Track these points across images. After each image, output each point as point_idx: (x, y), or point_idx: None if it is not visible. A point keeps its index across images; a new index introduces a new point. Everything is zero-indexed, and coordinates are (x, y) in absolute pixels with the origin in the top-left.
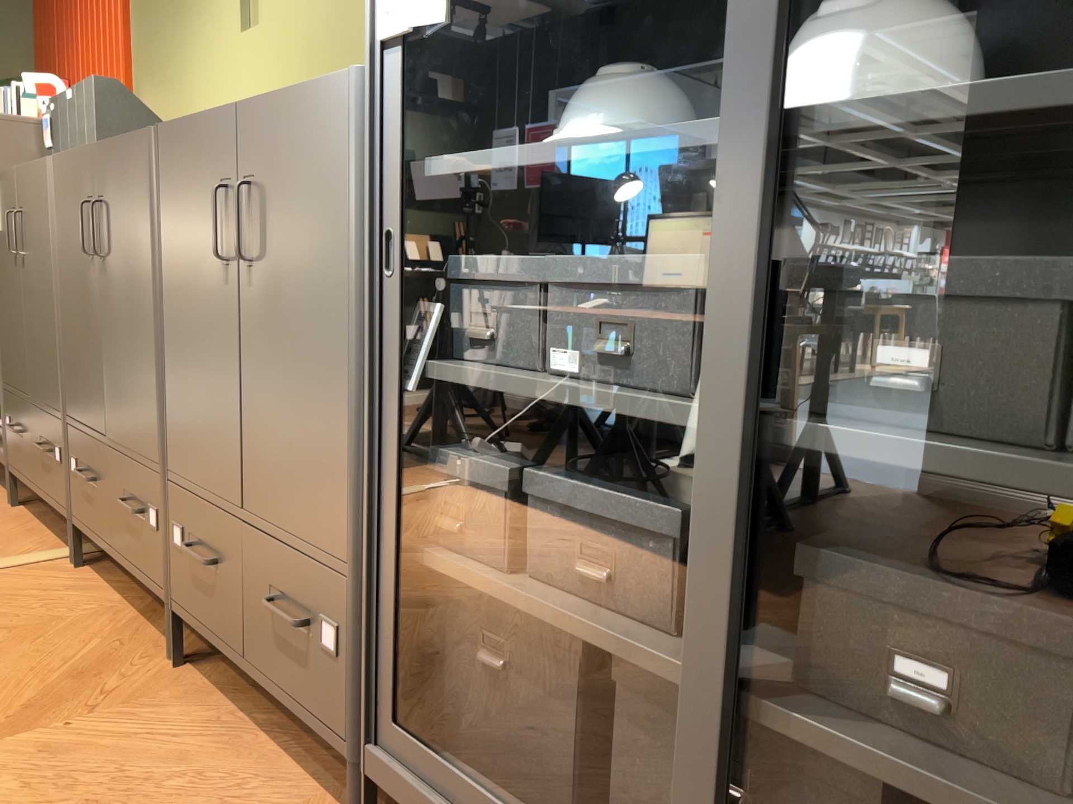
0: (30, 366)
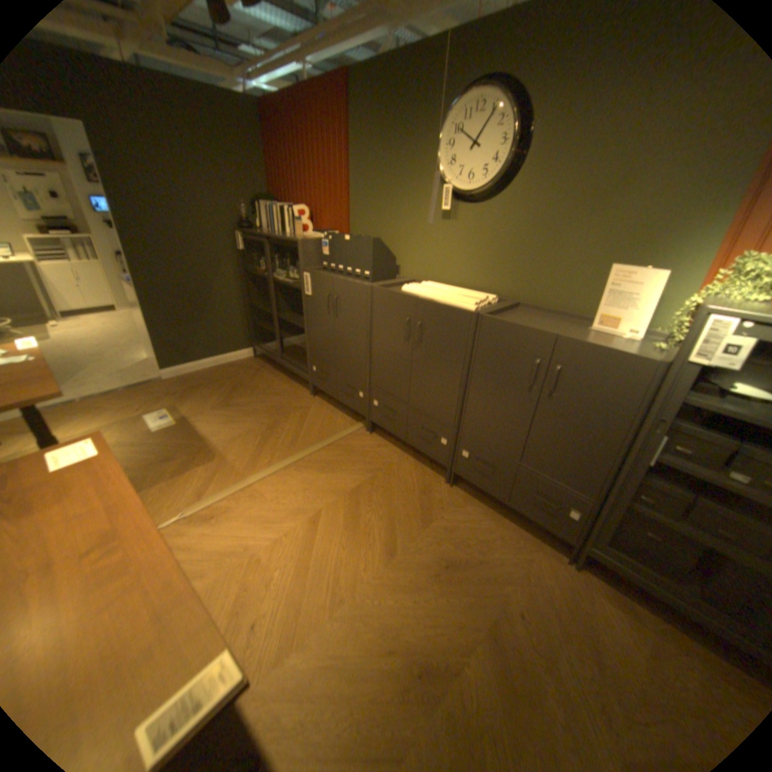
0: (338, 356)
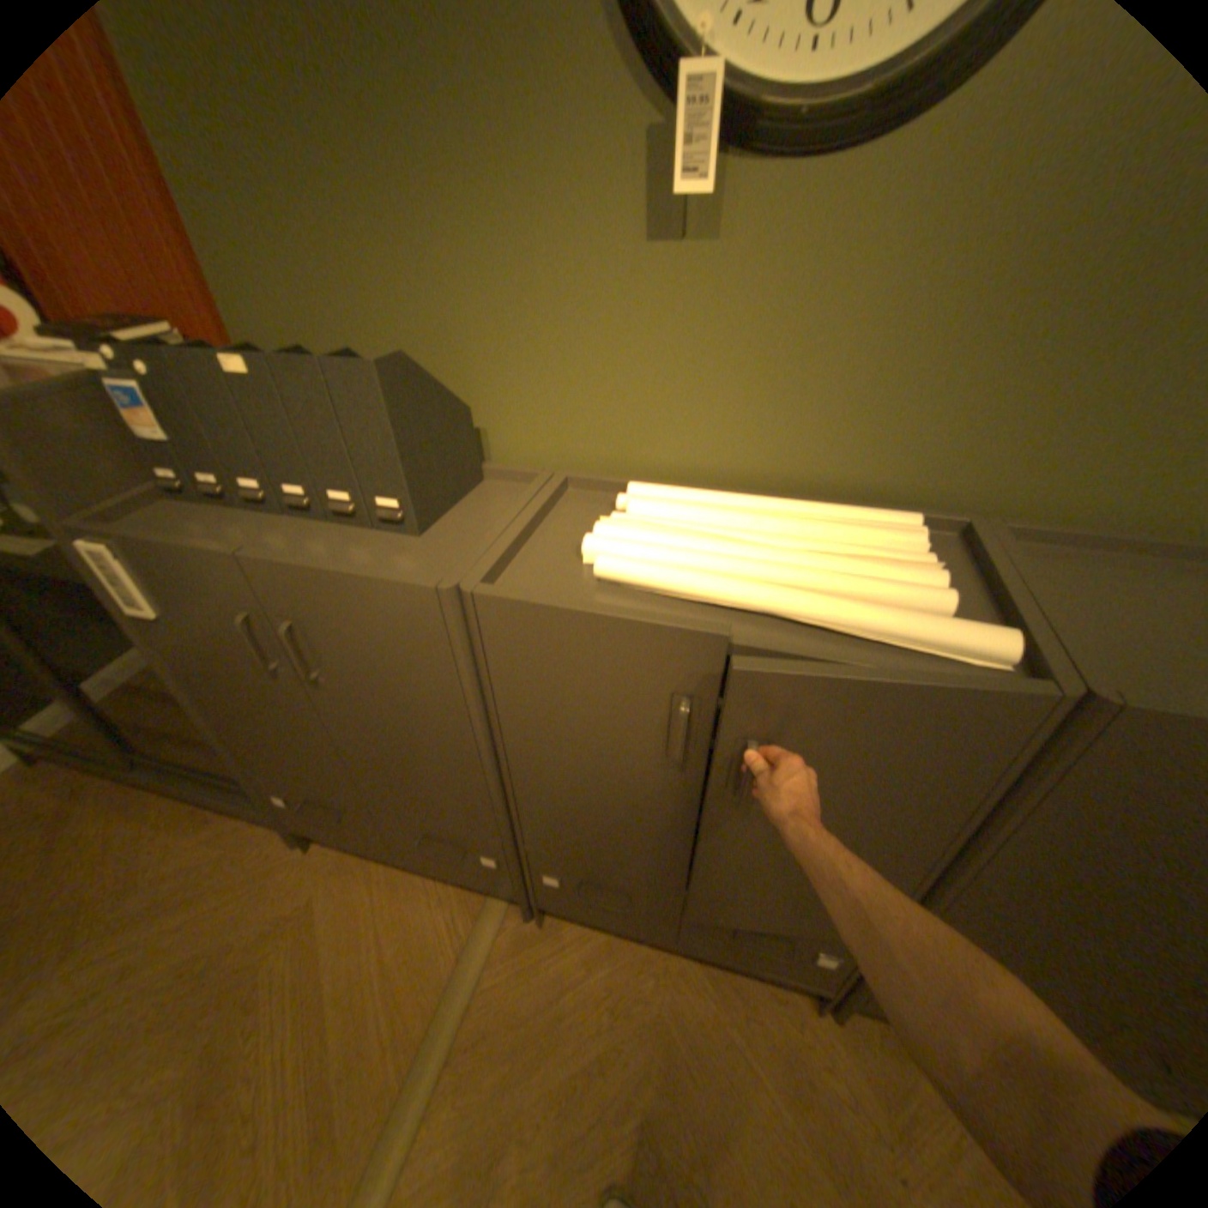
0: (367, 778)
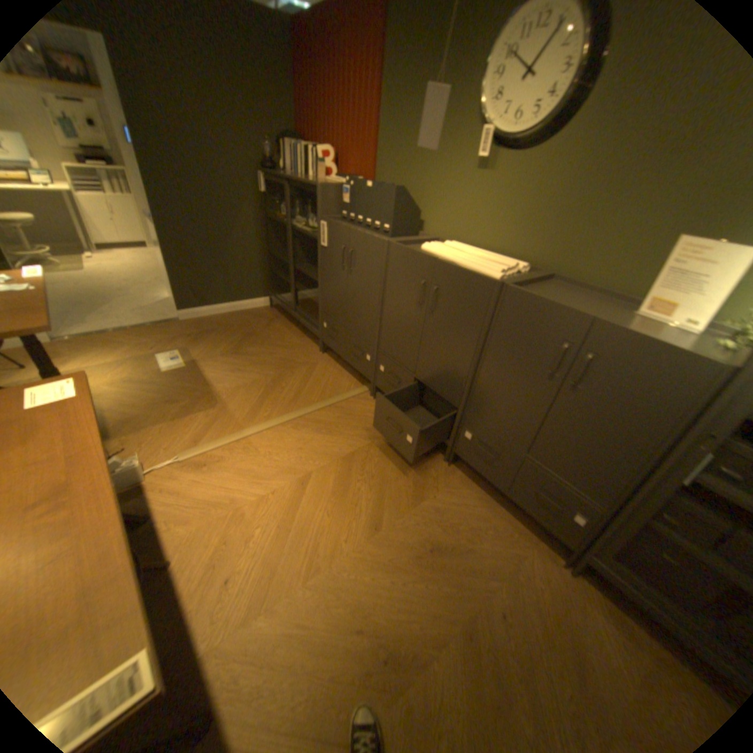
0: (349, 314)
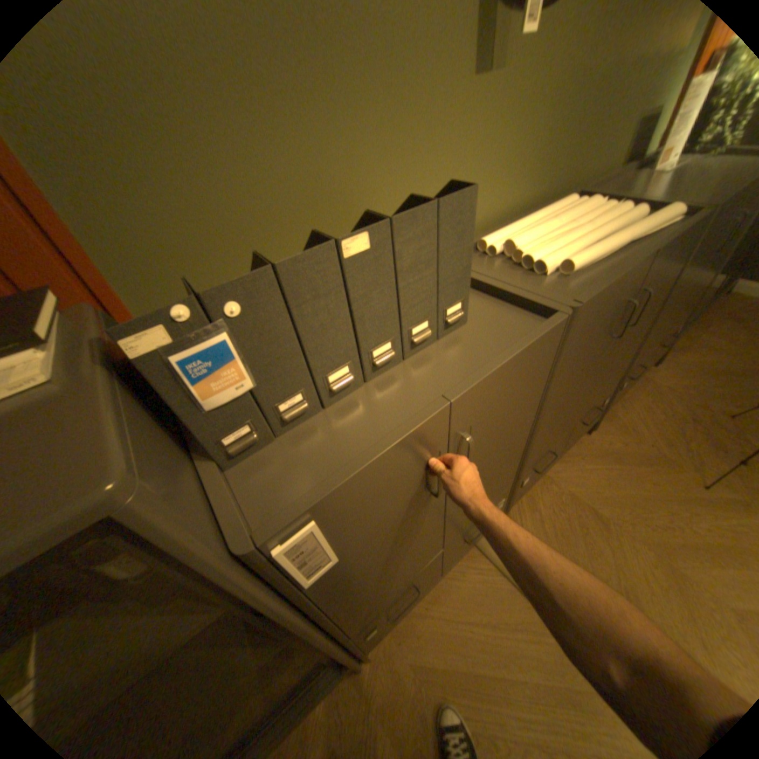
0: (453, 528)
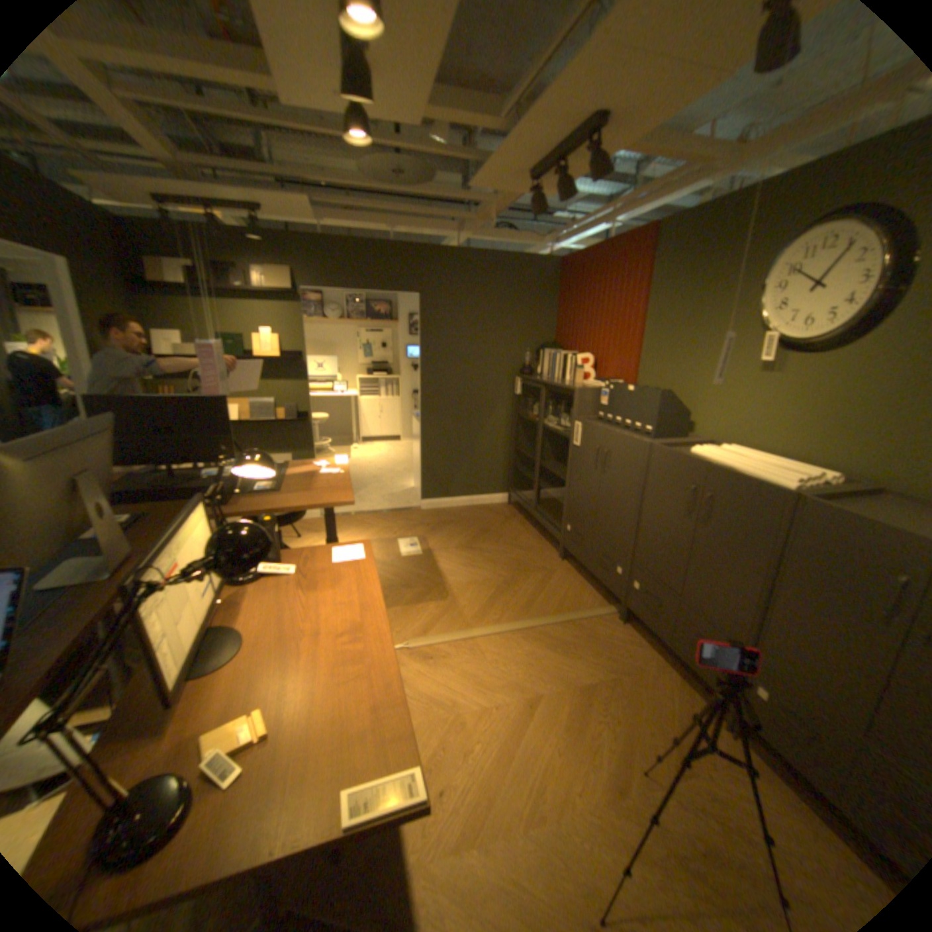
0: (600, 518)
